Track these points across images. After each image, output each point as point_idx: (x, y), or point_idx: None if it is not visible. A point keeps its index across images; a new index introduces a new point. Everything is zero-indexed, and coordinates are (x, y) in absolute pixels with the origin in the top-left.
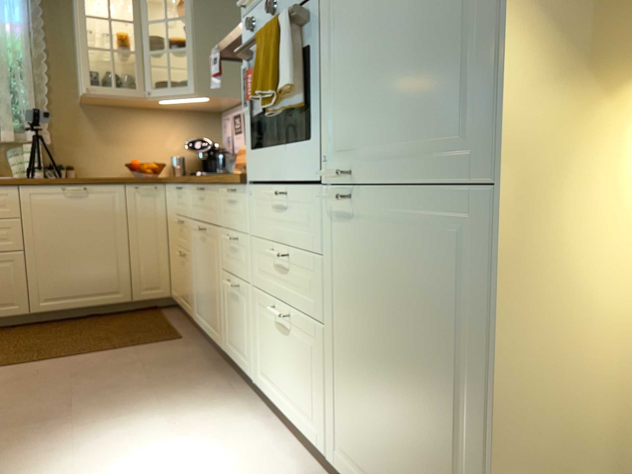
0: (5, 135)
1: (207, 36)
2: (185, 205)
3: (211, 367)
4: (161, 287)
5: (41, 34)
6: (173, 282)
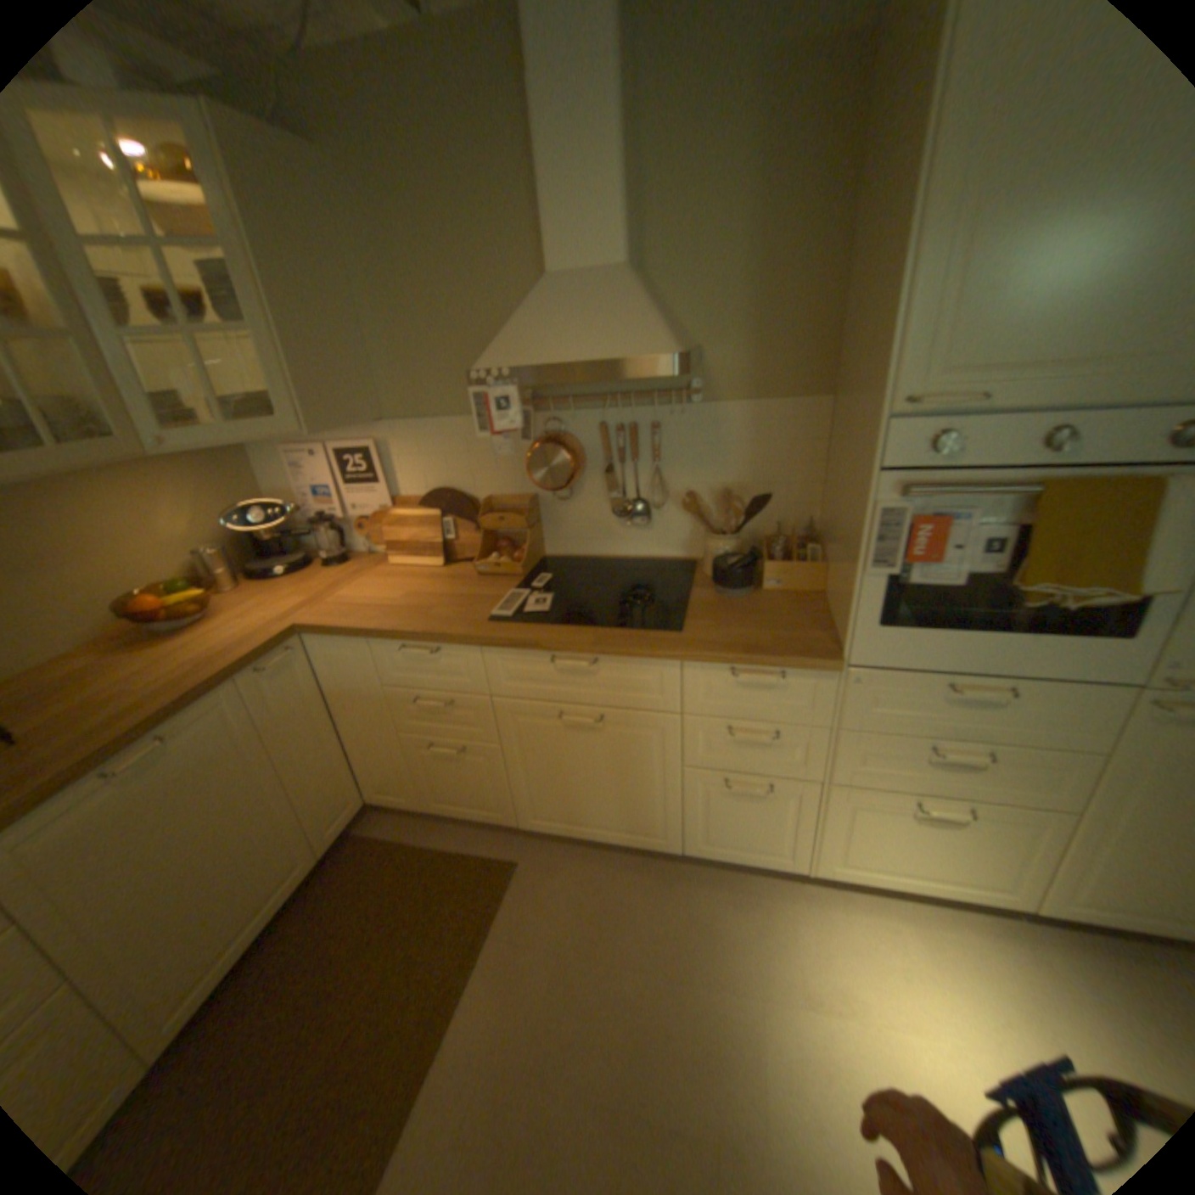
0: None
1: (289, 293)
2: (462, 676)
3: (655, 880)
4: (350, 801)
5: None
6: (383, 784)
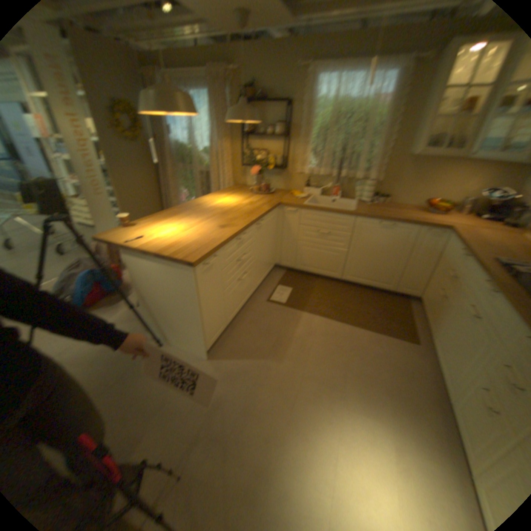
0: (359, 175)
1: None
2: (466, 271)
3: (436, 398)
4: (418, 290)
5: (404, 100)
6: (428, 294)
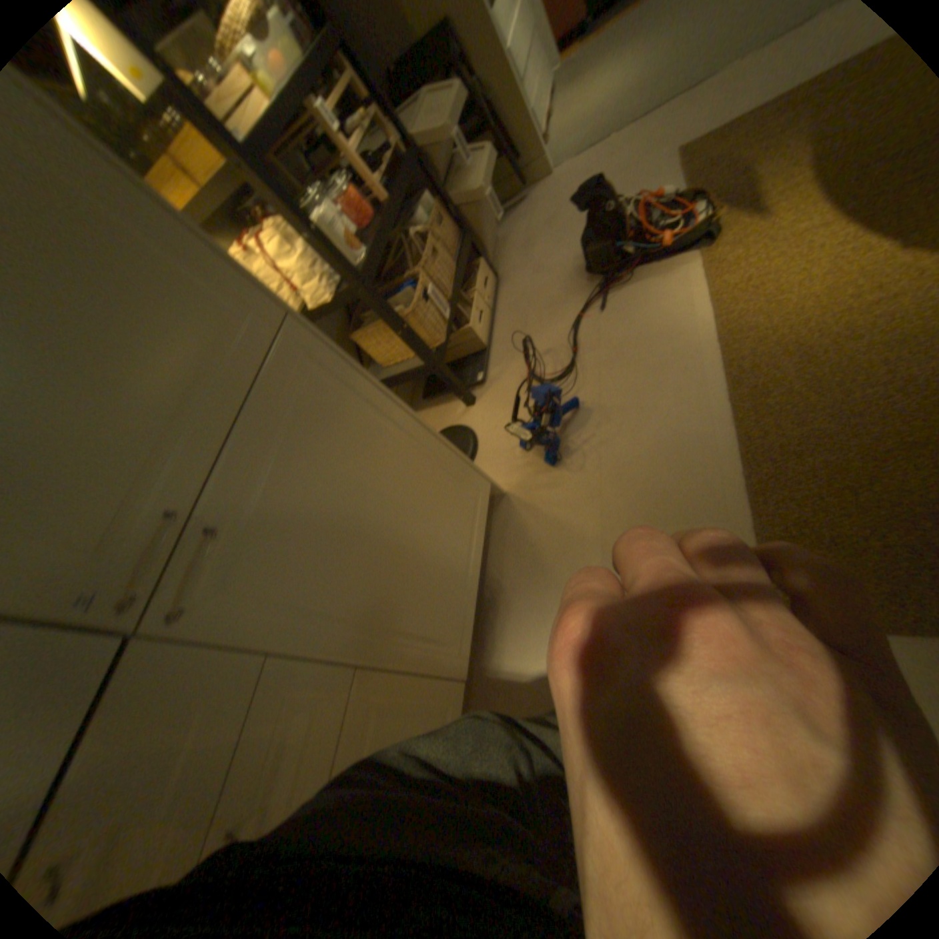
0: None
1: None
2: None
3: None
4: None
5: None
6: None
